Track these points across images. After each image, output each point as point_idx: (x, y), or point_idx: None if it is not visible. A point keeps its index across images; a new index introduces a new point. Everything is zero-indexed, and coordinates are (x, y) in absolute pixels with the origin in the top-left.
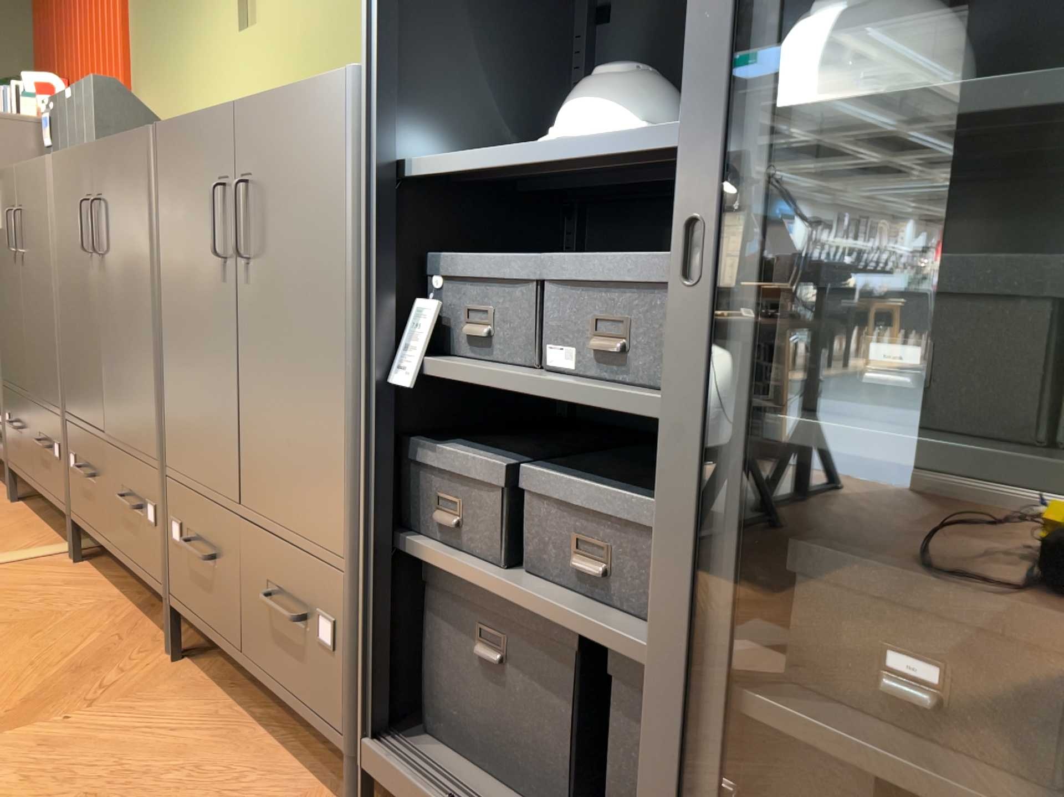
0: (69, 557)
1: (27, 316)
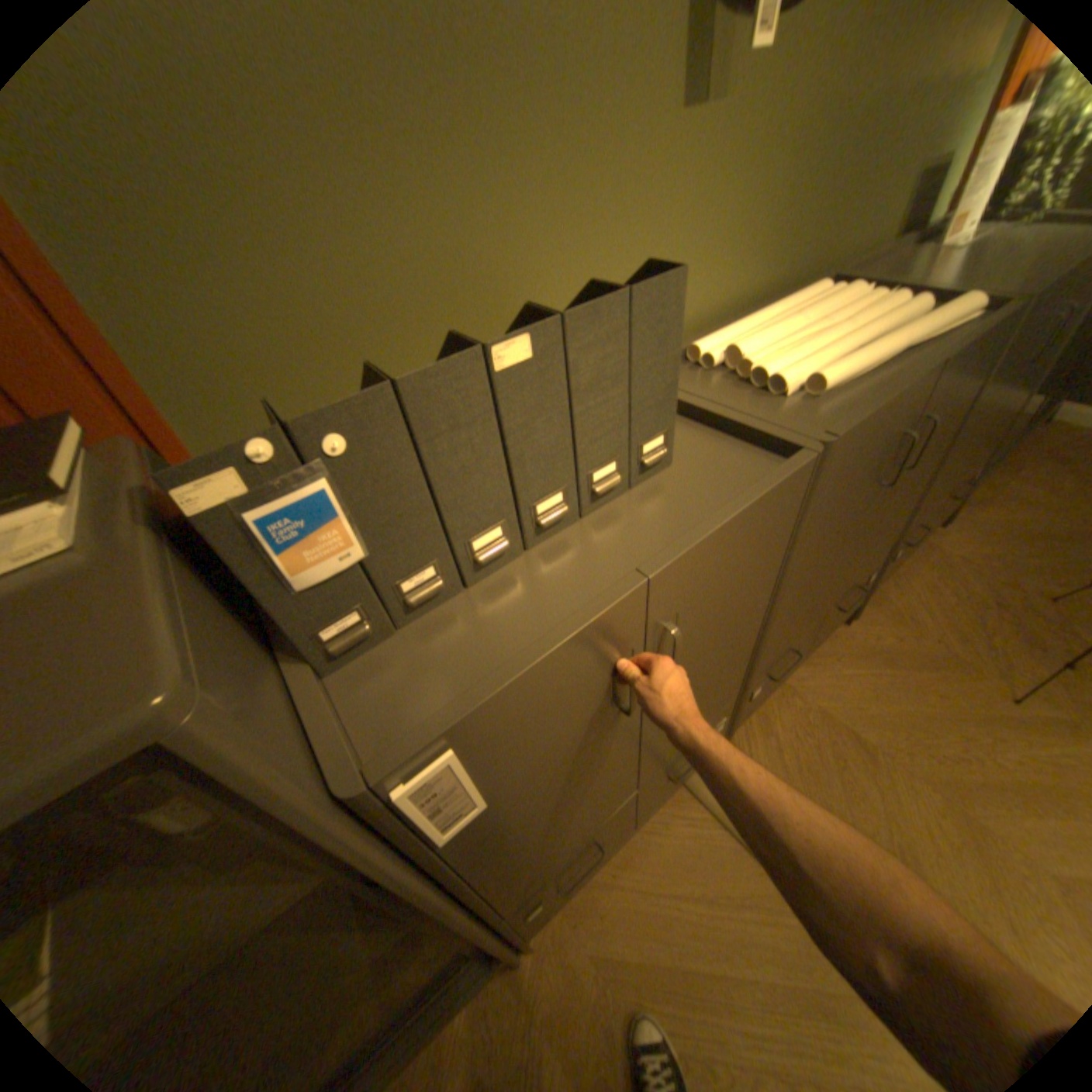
0: None
1: (655, 729)
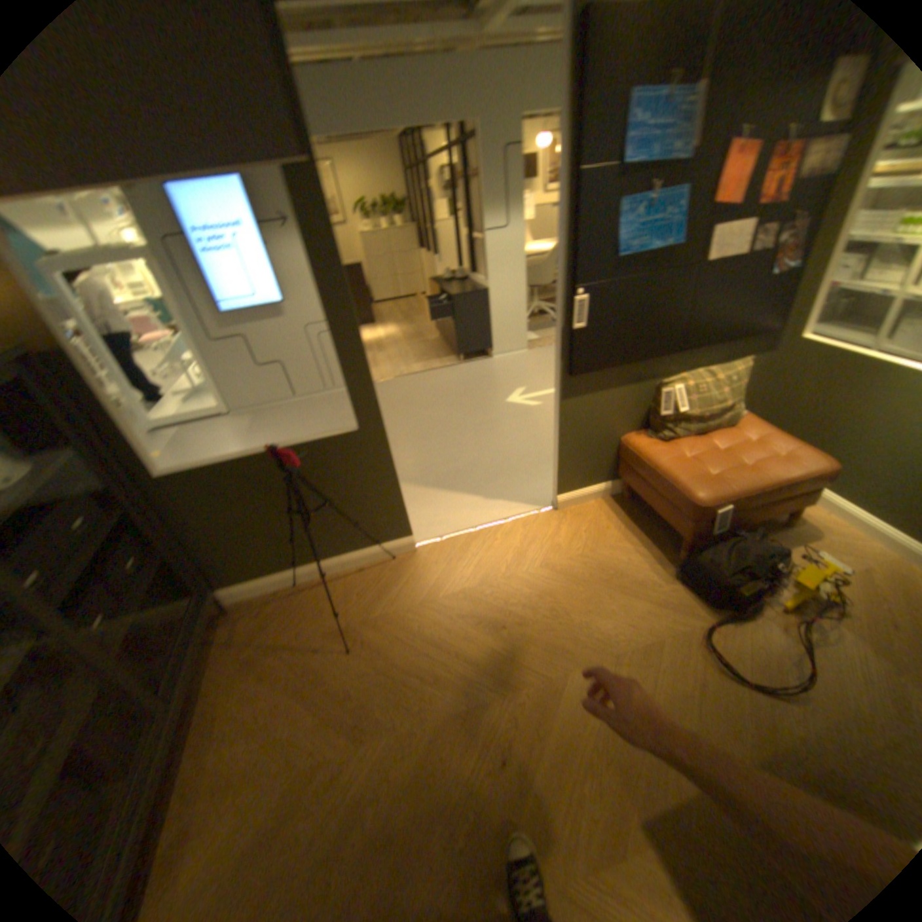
0: None
1: None
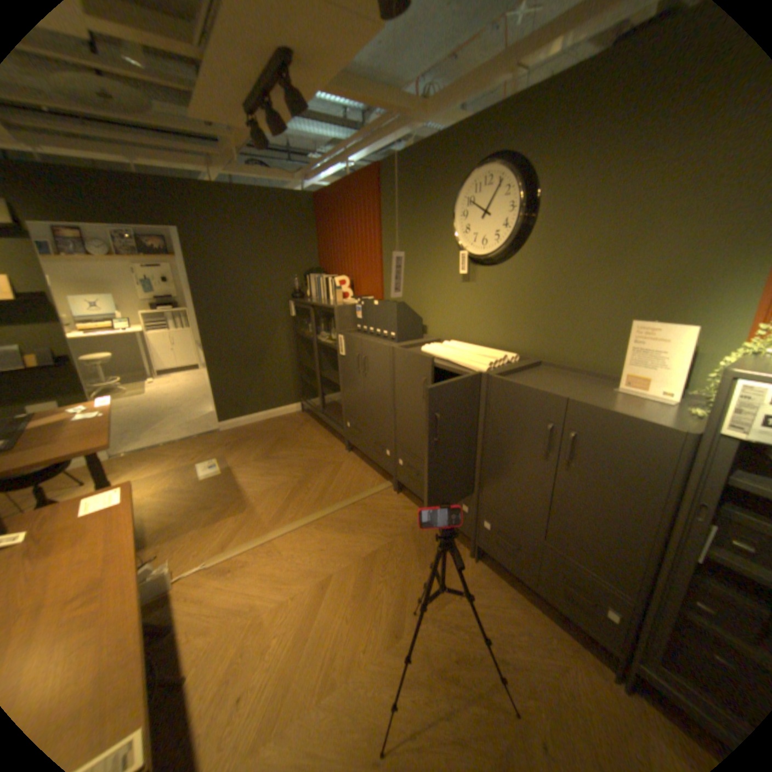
0: (393, 490)
1: (367, 396)
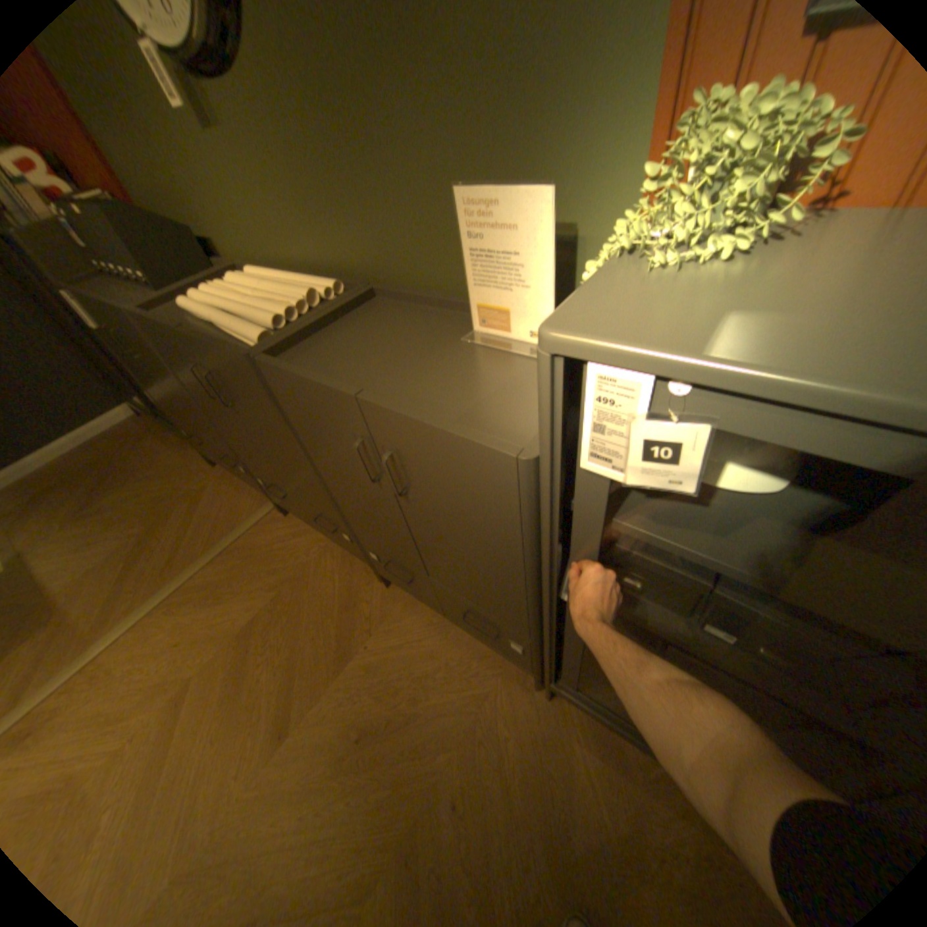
0: (278, 511)
1: (167, 394)
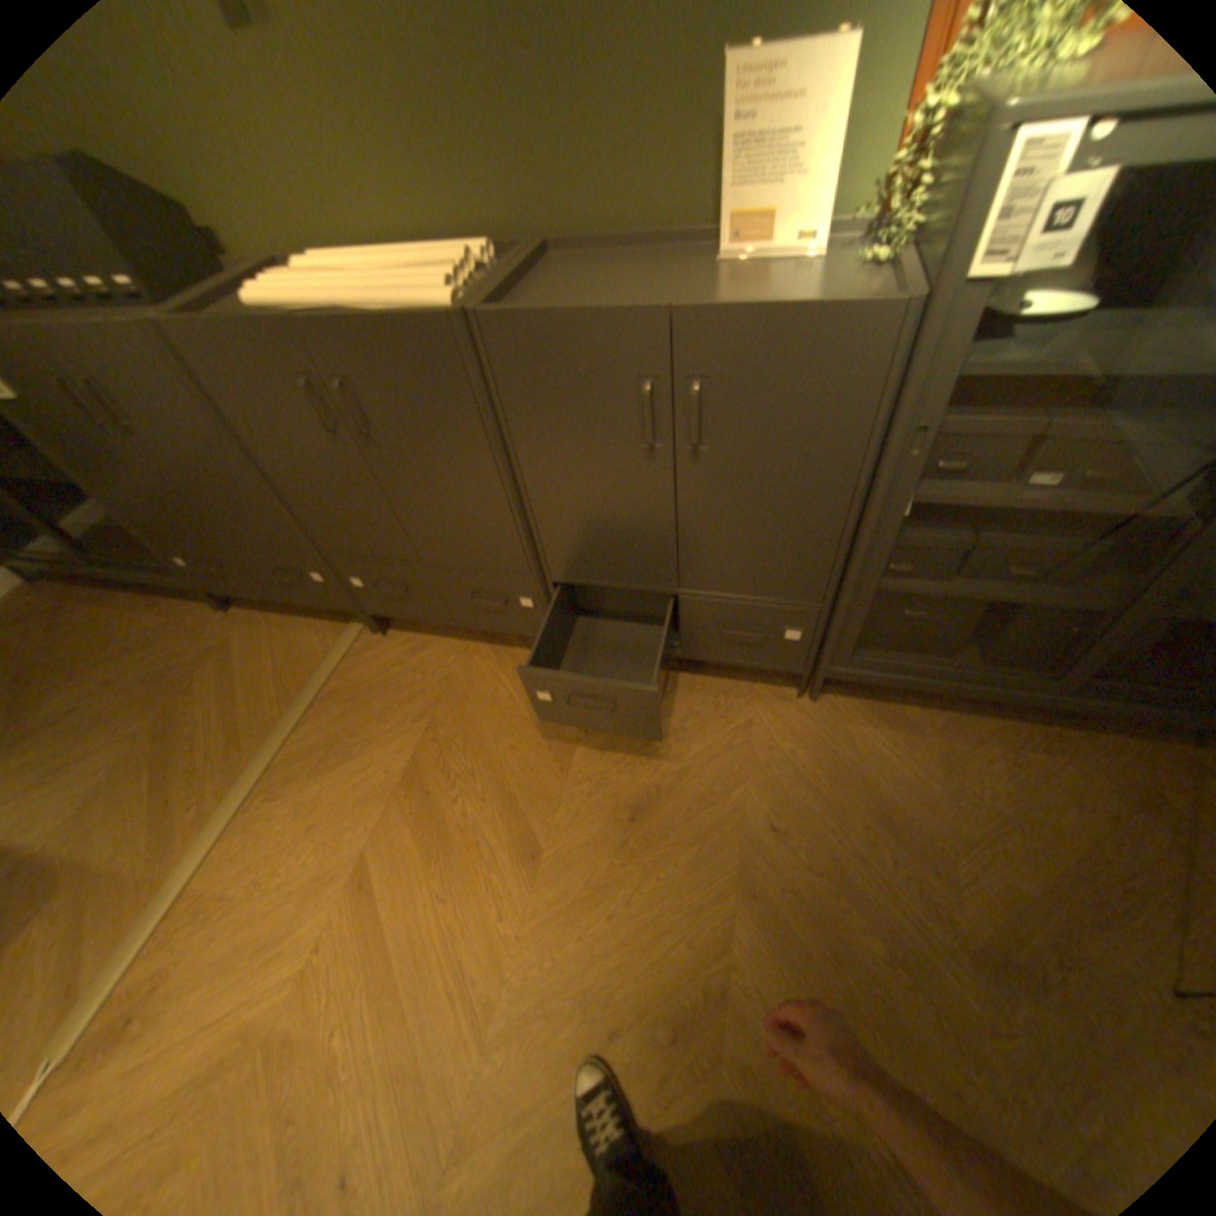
0: (370, 634)
1: (178, 483)
